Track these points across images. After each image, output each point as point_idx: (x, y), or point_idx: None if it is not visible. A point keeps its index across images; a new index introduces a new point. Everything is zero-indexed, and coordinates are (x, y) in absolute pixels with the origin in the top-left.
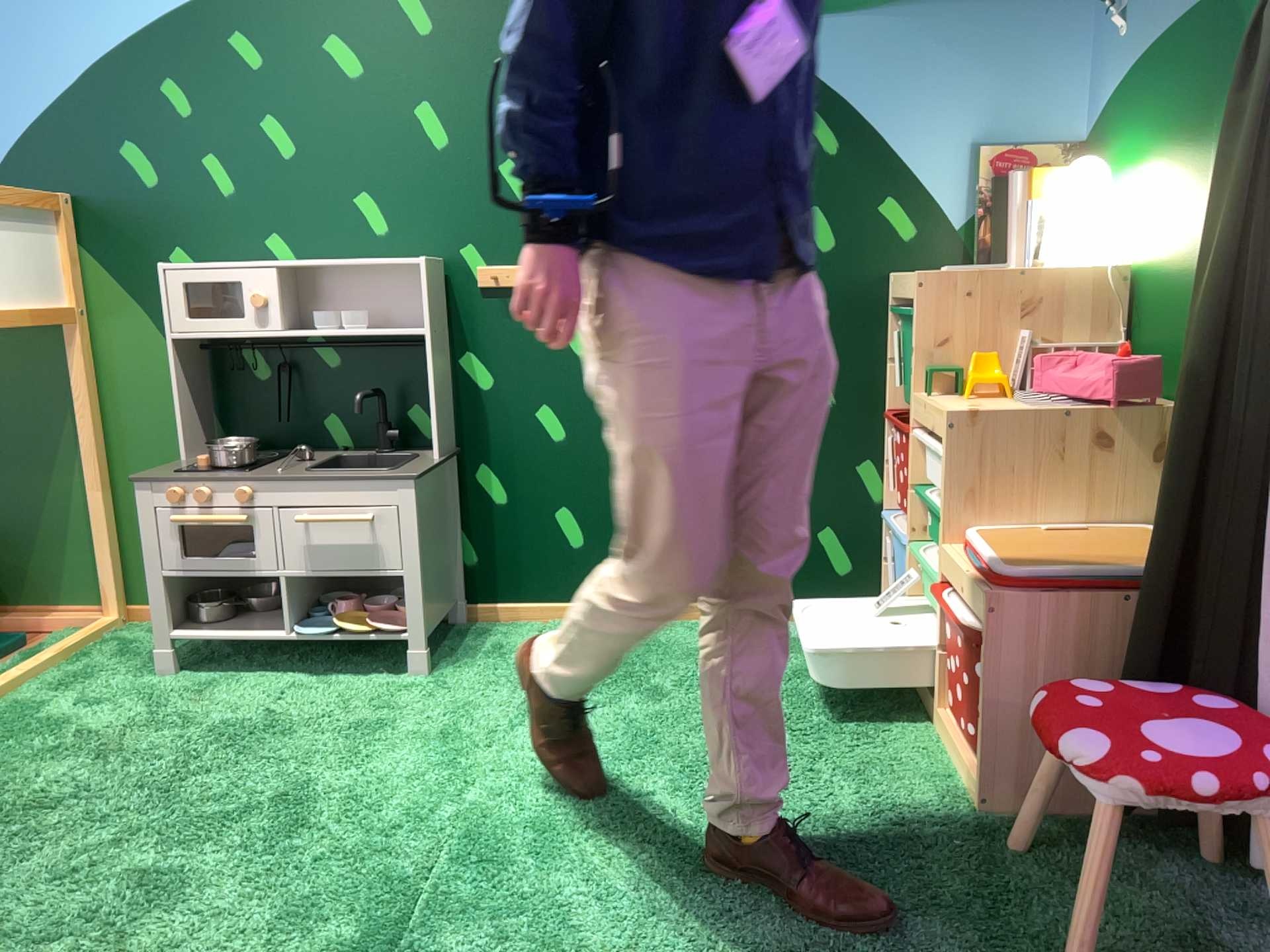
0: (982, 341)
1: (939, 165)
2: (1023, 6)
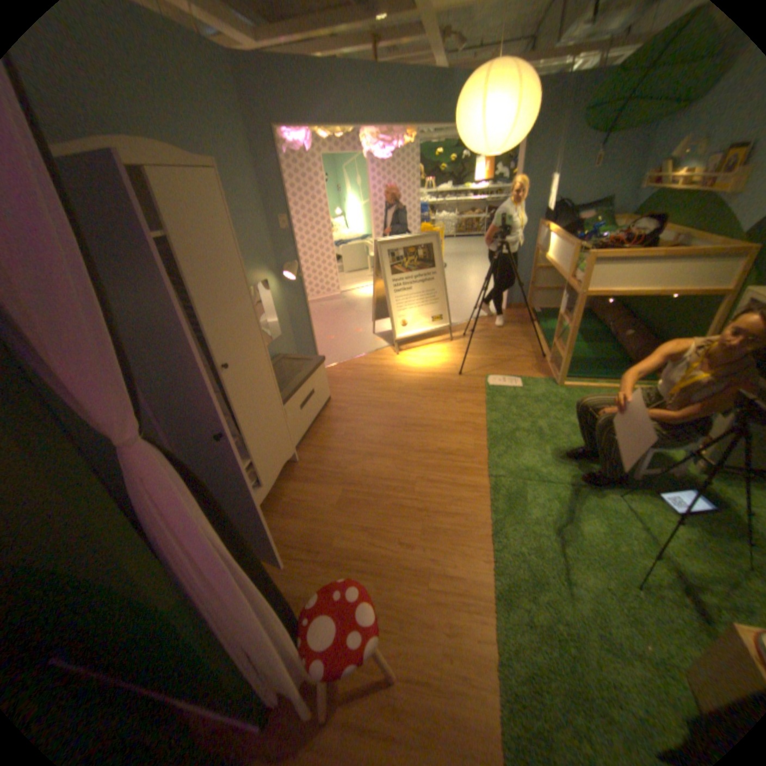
0: None
1: None
2: None
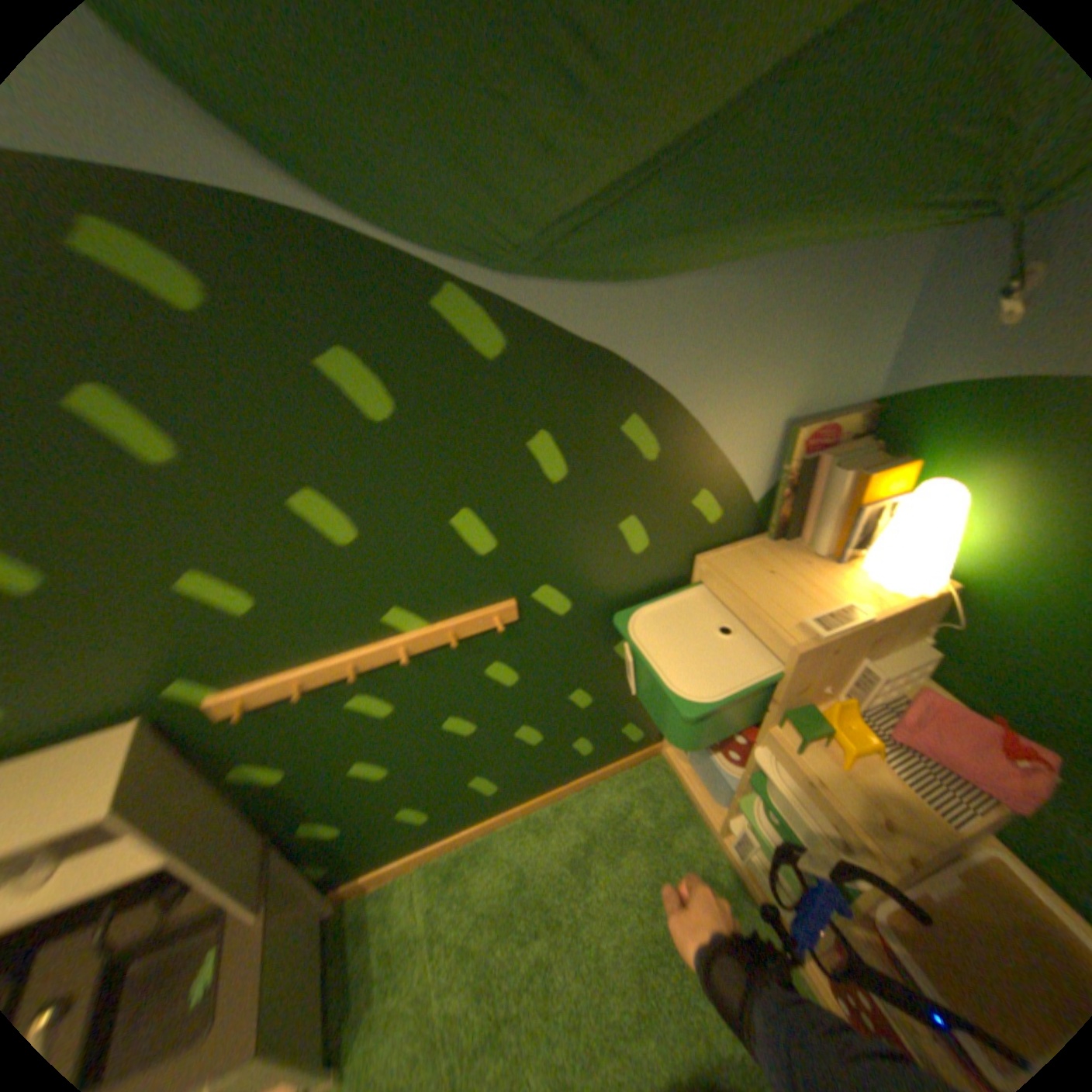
0: (836, 679)
1: (758, 447)
2: (882, 246)
